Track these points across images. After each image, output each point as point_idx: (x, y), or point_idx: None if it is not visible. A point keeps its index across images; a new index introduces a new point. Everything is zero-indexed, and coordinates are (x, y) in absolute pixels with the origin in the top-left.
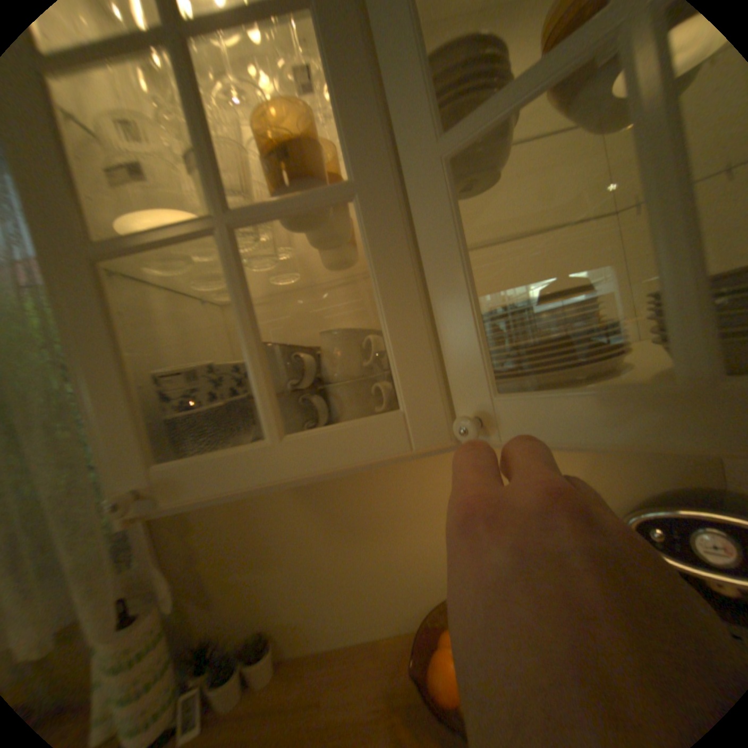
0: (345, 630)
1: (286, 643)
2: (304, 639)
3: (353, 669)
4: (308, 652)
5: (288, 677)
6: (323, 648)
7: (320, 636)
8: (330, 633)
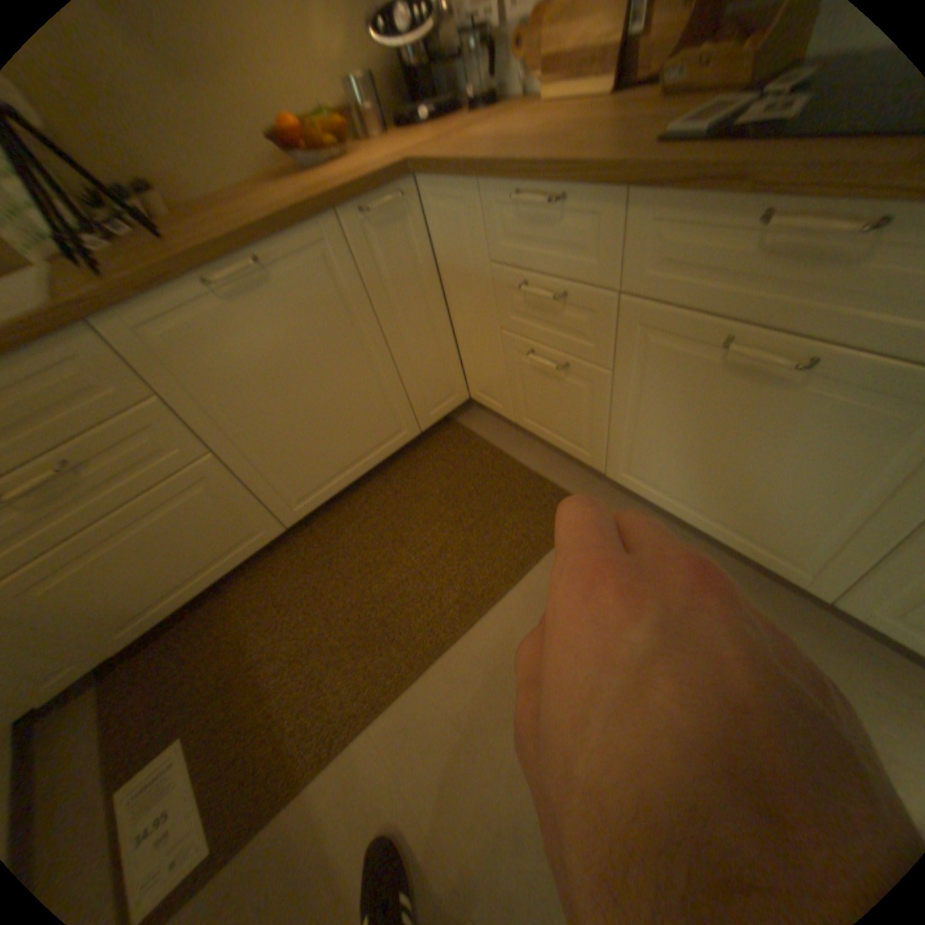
0: (213, 177)
1: (168, 194)
2: (182, 188)
3: (230, 192)
4: (190, 201)
5: (182, 210)
6: (201, 196)
7: (194, 184)
8: (202, 181)
